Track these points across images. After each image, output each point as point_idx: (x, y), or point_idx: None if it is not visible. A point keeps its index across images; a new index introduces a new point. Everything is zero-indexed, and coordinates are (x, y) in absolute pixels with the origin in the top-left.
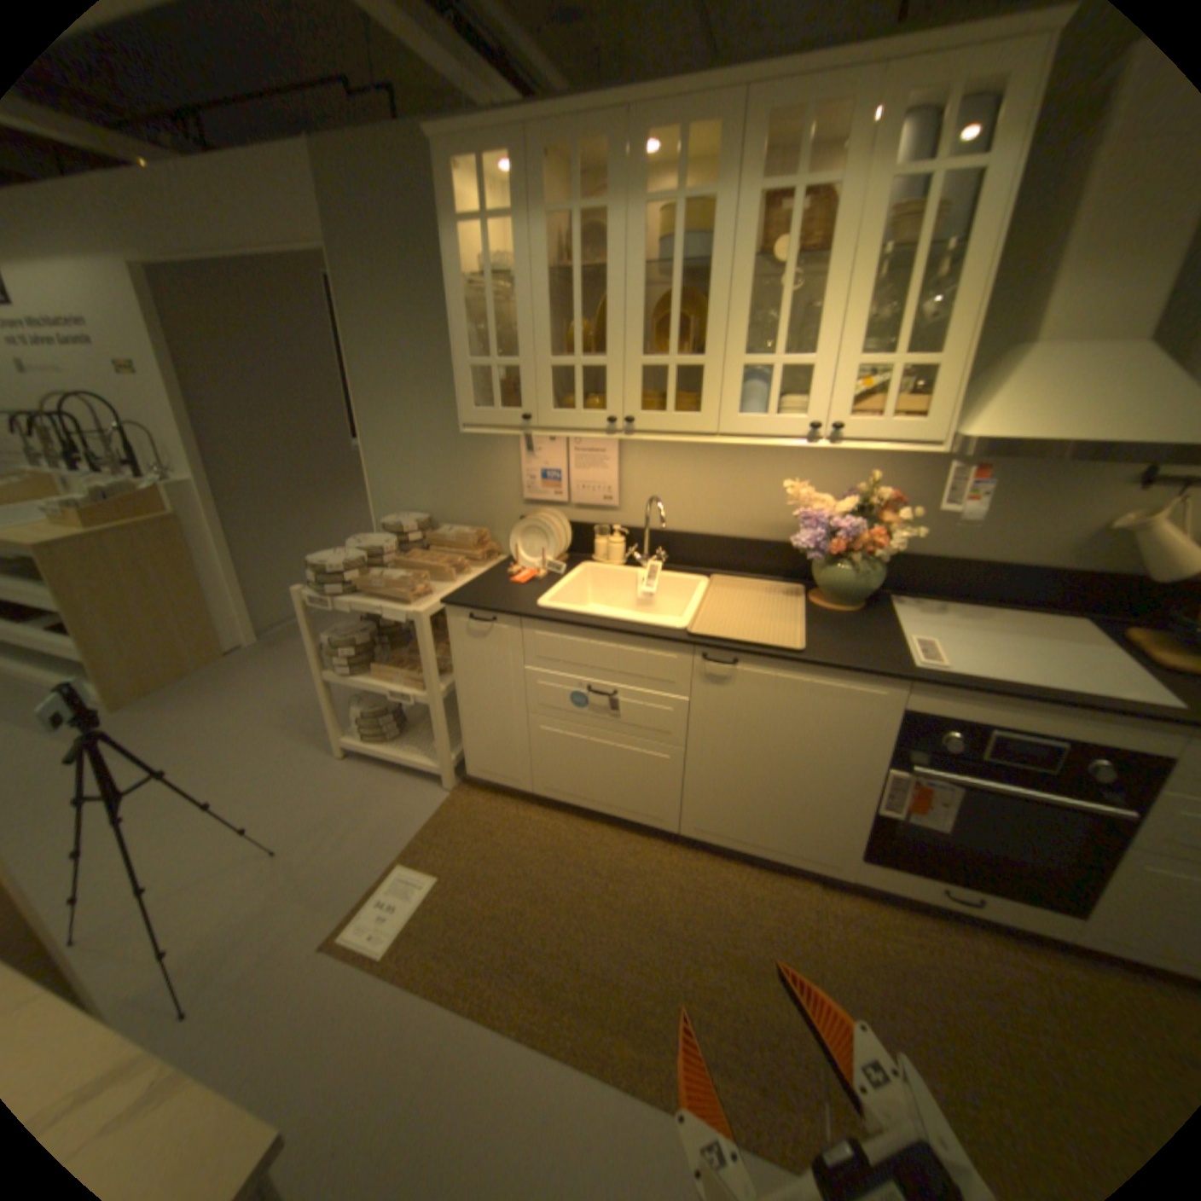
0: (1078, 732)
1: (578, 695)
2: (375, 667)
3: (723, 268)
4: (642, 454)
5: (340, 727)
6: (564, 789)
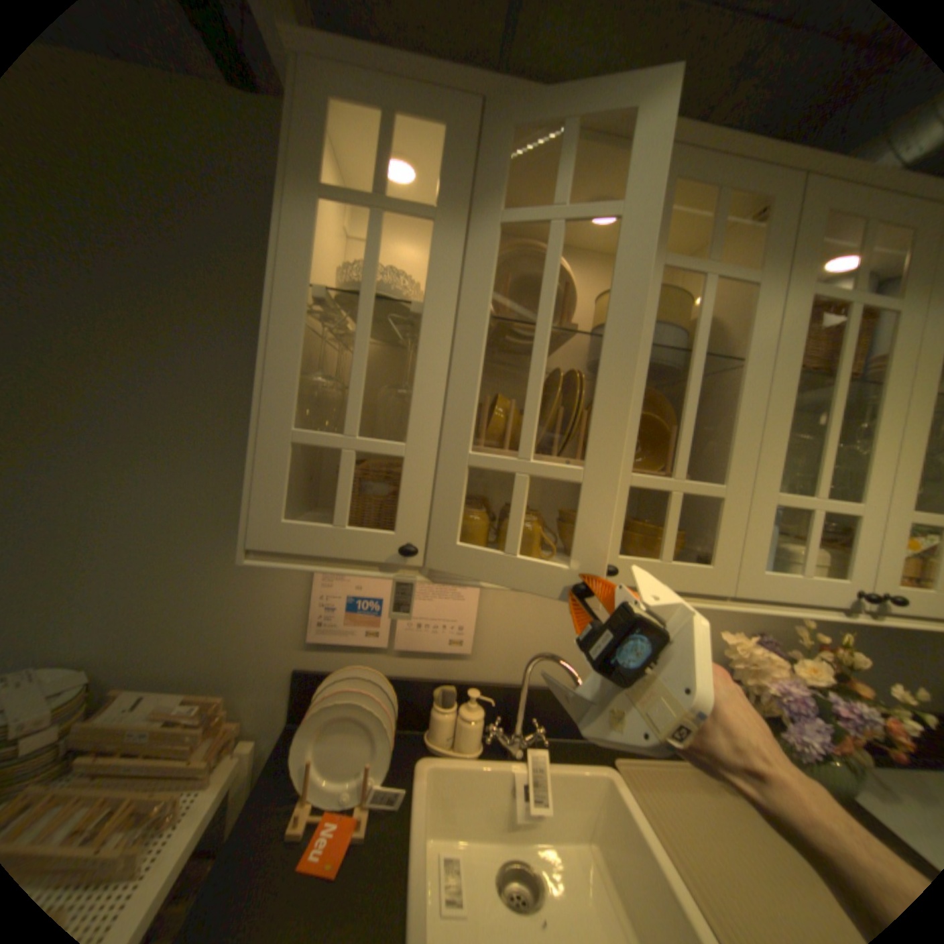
0: None
1: None
2: None
3: (765, 373)
4: None
5: None
6: None
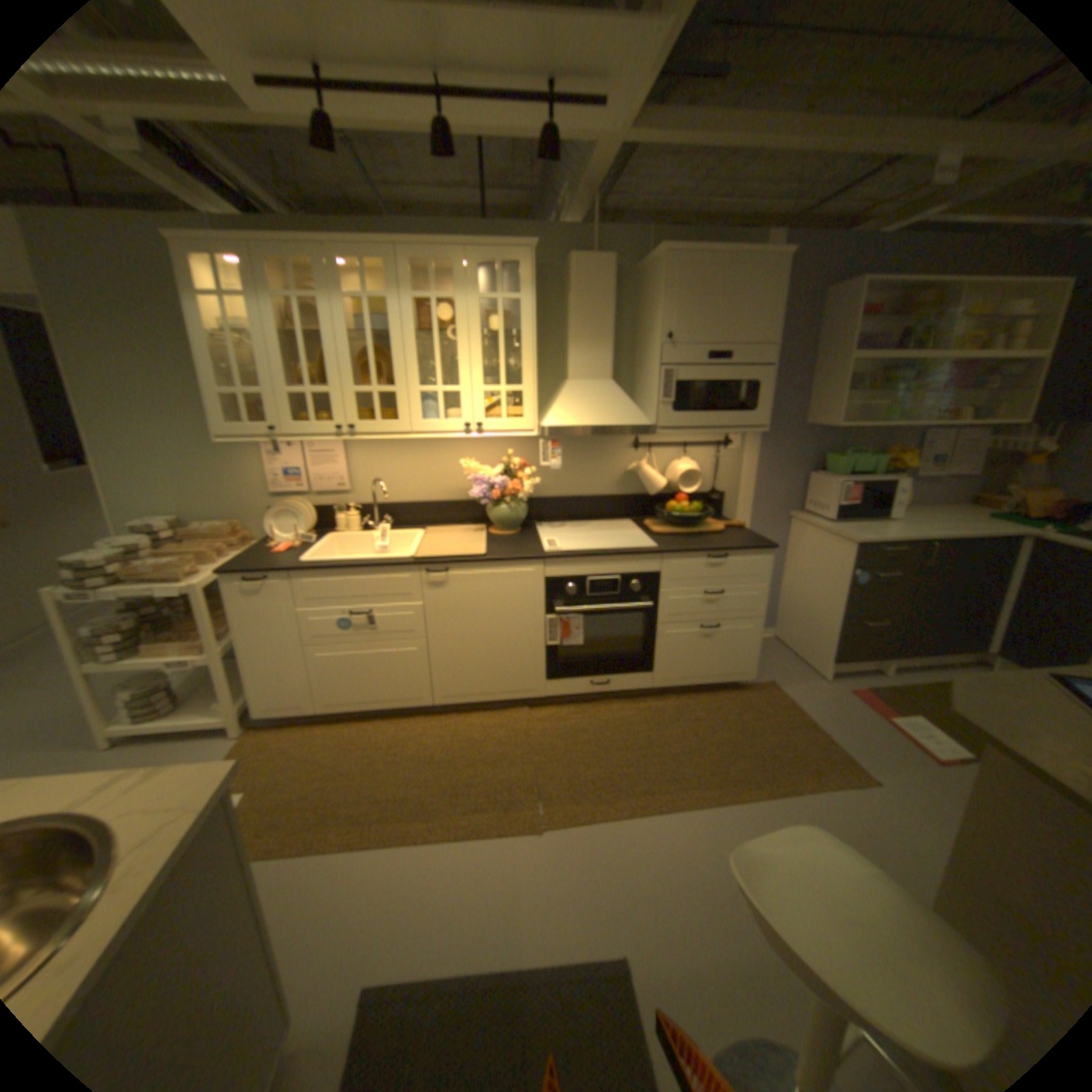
0: (622, 569)
1: (345, 621)
2: (151, 644)
3: (400, 338)
4: (365, 451)
5: (108, 717)
6: (343, 700)
